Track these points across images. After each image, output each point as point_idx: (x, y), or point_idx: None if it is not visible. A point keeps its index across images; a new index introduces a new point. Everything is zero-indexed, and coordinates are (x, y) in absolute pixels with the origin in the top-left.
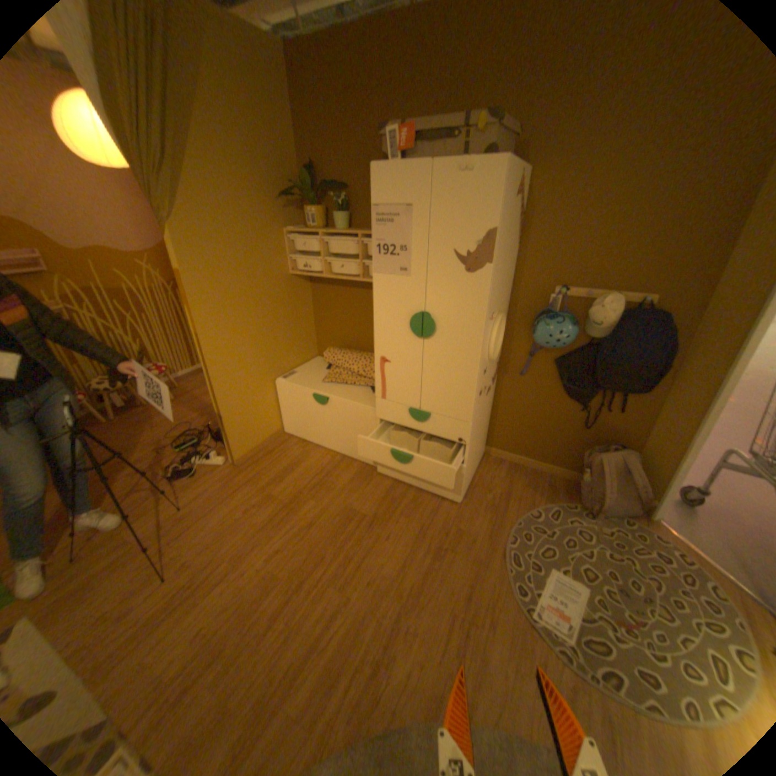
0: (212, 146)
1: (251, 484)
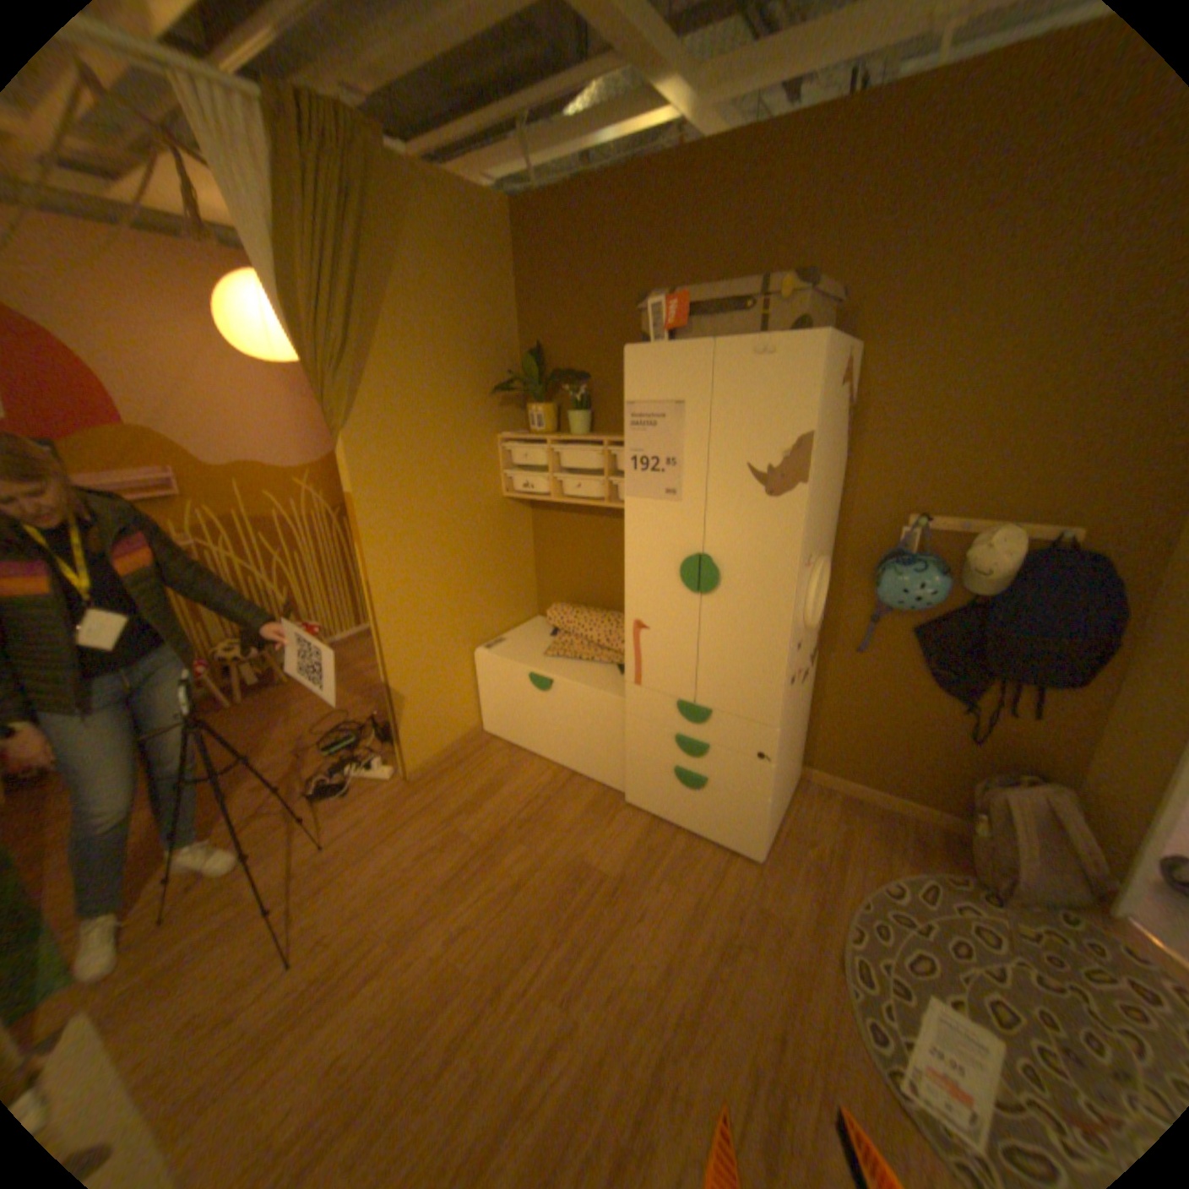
0: (408, 331)
1: (430, 812)
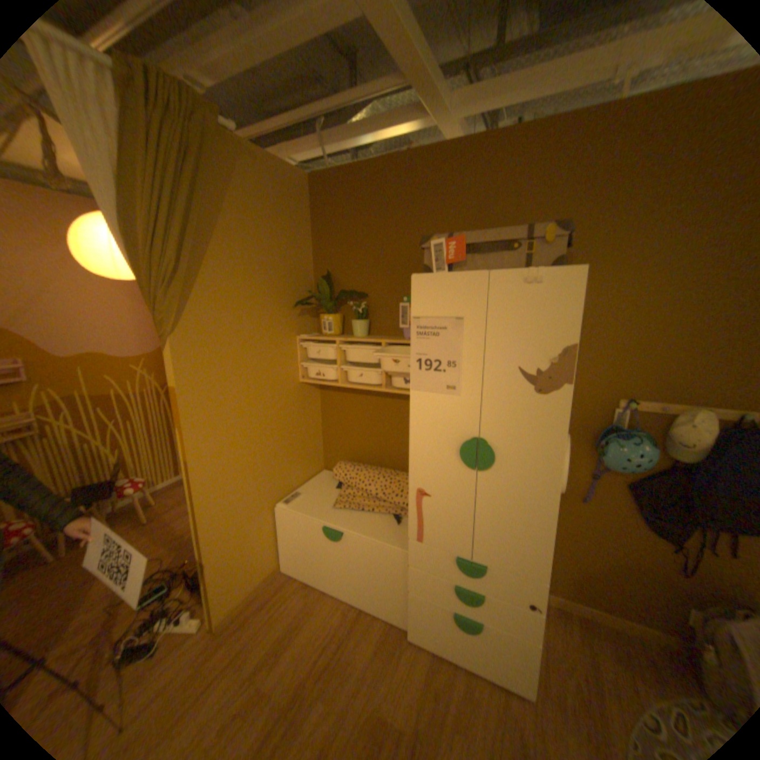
0: (232, 259)
1: (234, 667)
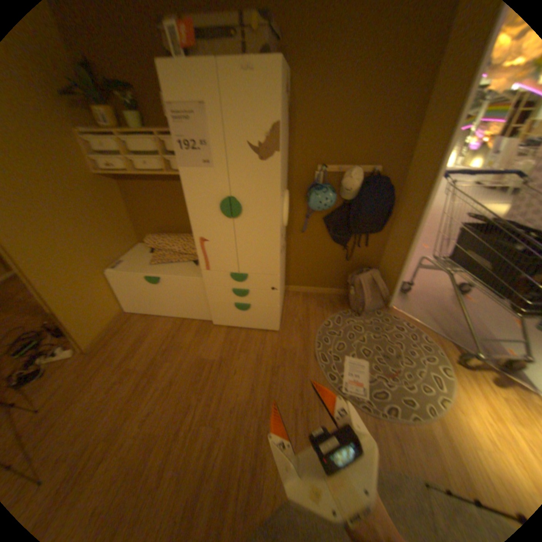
0: None
1: (105, 365)
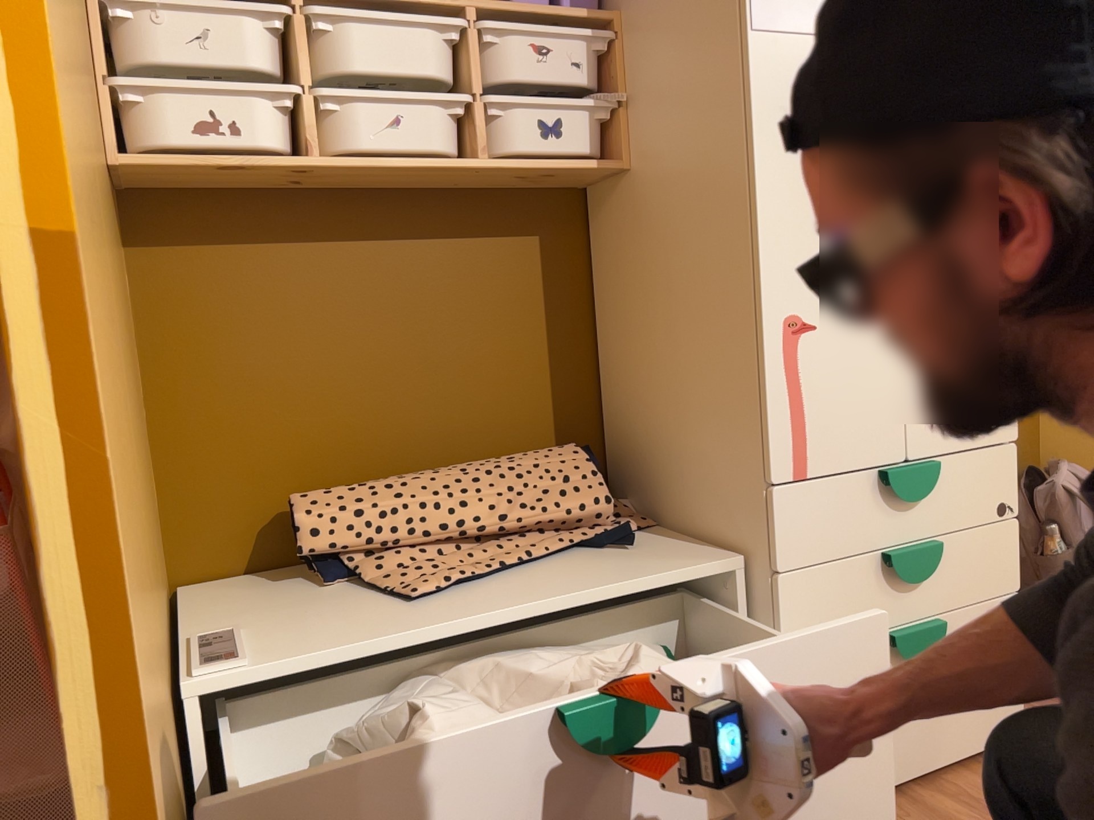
0: None
1: None
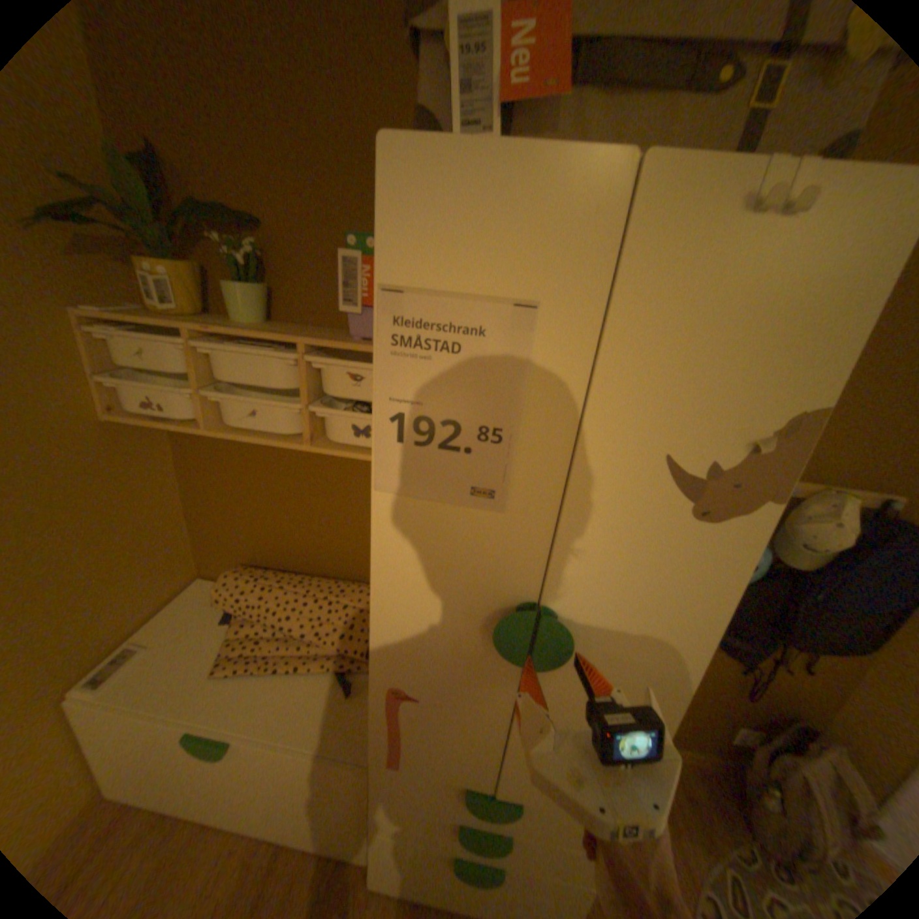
0: None
1: None
